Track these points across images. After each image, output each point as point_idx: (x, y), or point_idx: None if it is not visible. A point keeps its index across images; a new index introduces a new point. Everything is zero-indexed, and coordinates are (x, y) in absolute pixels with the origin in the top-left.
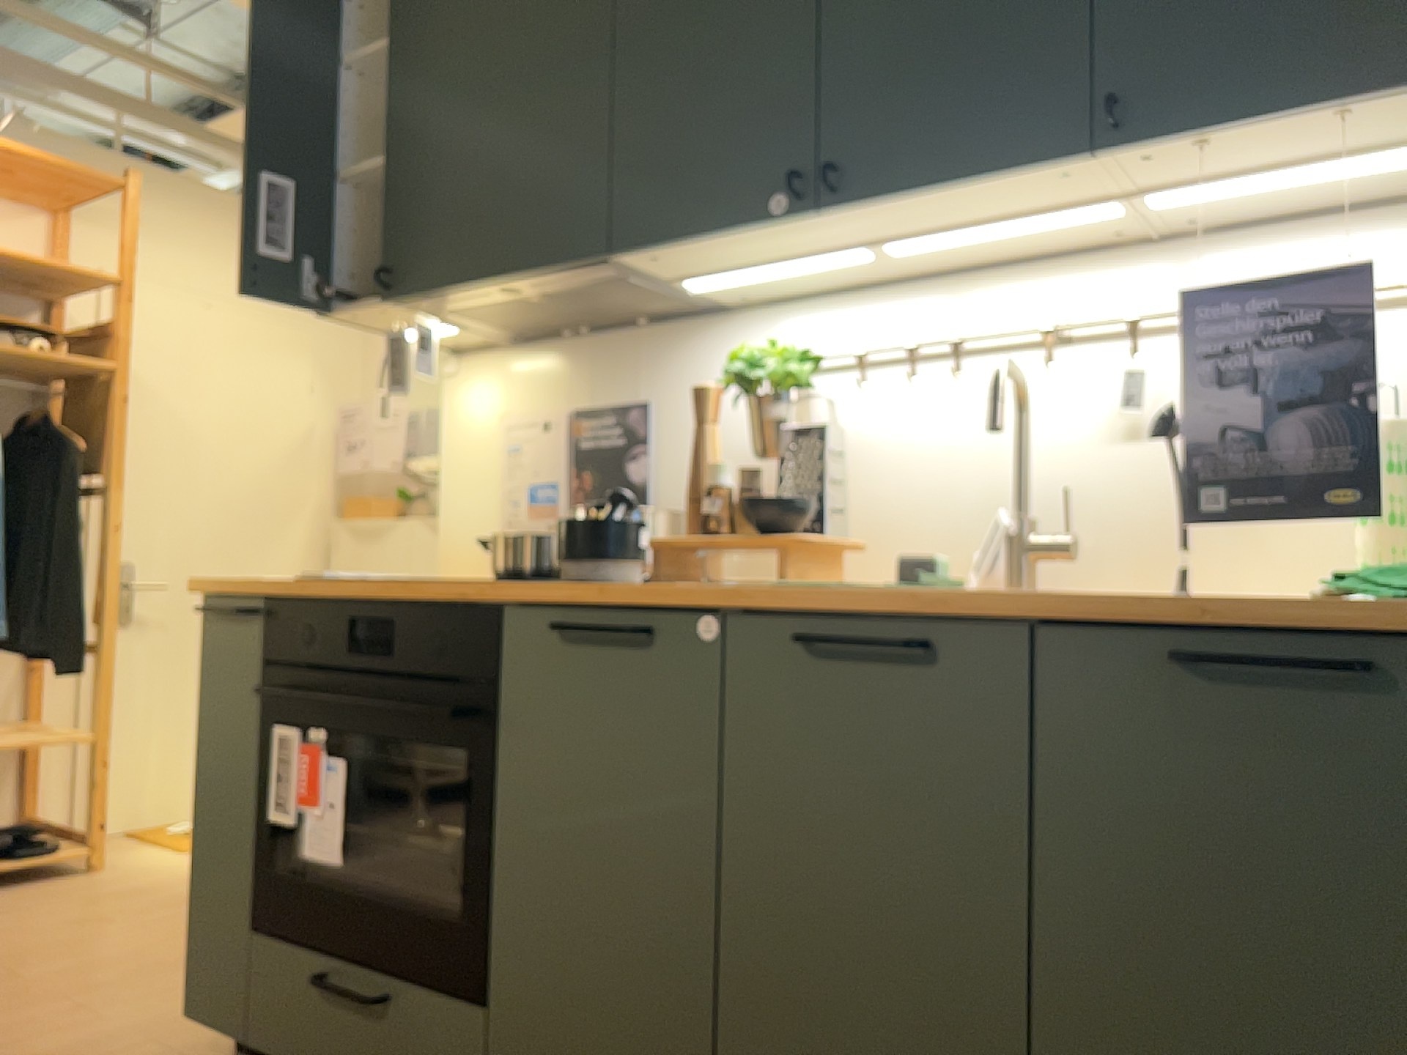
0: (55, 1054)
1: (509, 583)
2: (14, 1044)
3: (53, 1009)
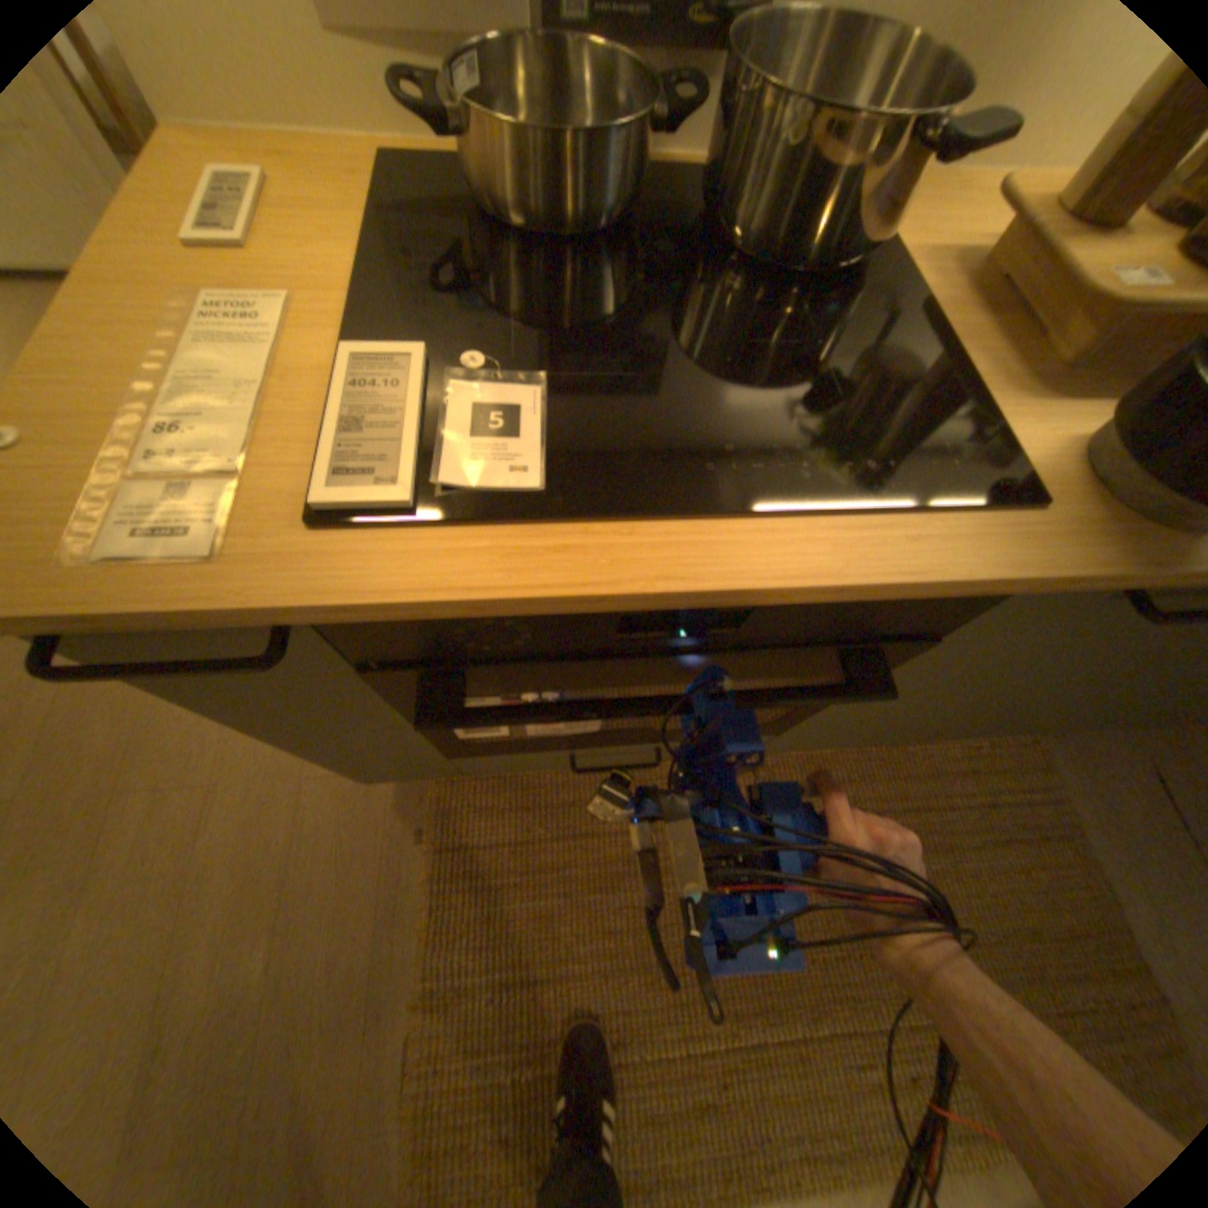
0: (234, 848)
1: (1024, 517)
2: (174, 868)
3: (126, 805)
